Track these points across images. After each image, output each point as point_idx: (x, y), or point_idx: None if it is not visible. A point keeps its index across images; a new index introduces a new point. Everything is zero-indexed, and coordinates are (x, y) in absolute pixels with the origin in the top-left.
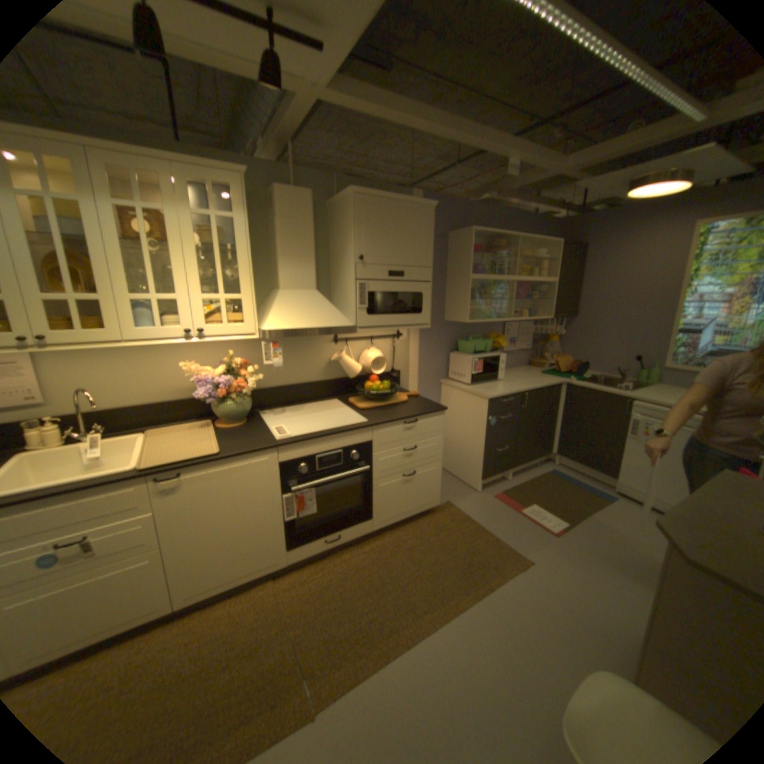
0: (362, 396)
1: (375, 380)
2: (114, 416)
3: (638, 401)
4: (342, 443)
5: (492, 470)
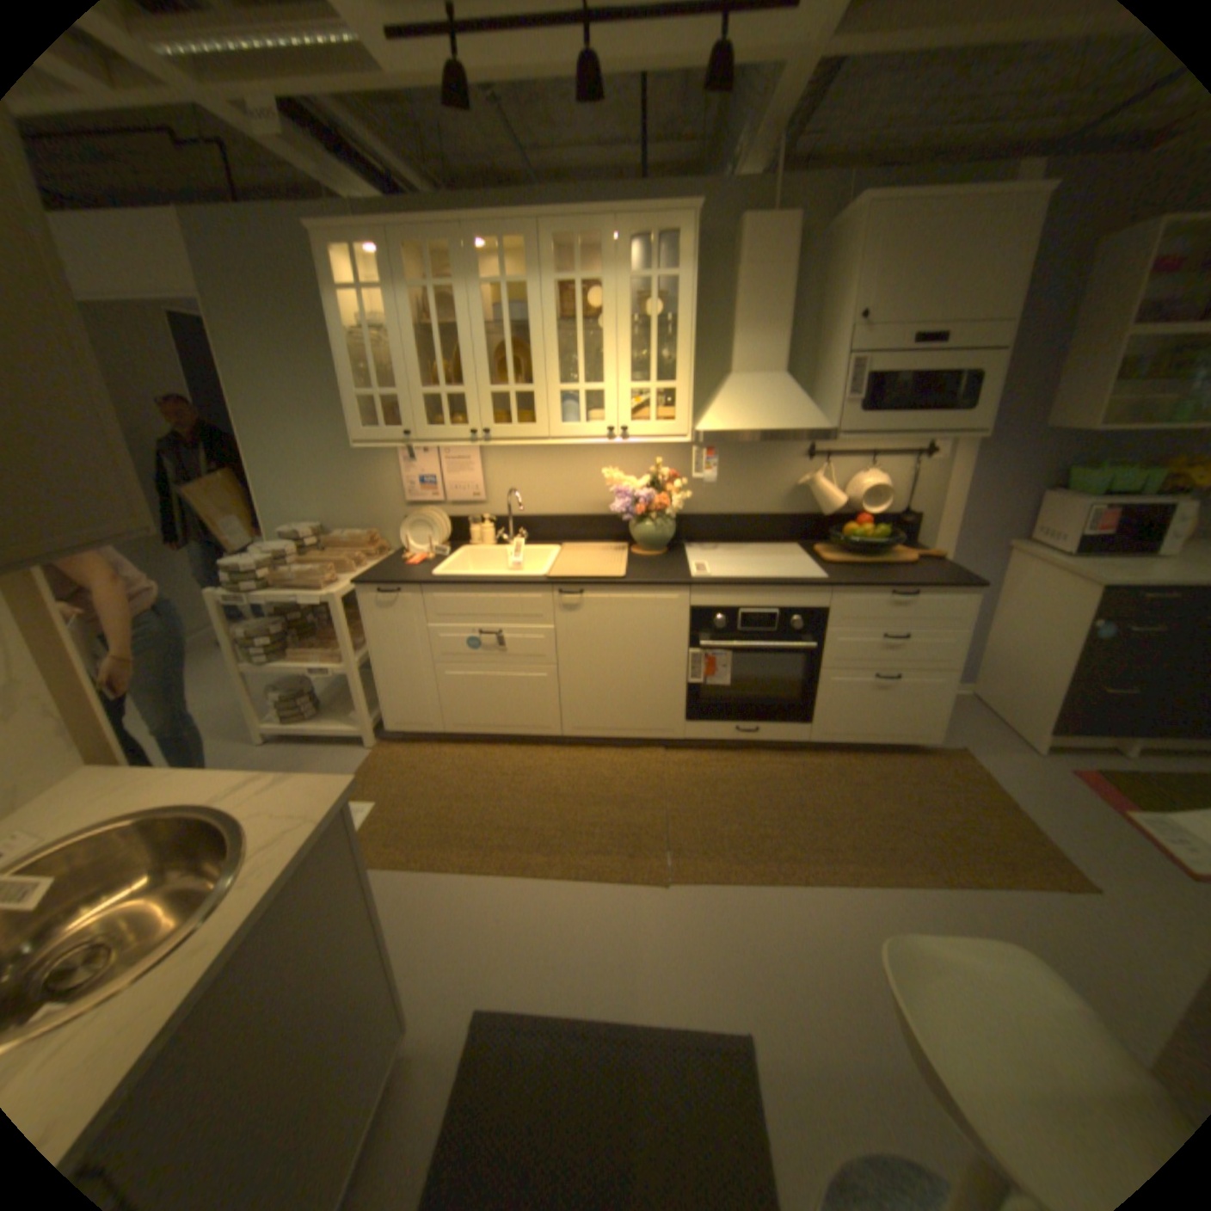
0: (838, 544)
1: (866, 523)
2: (538, 525)
3: None
4: (781, 602)
5: (1083, 724)
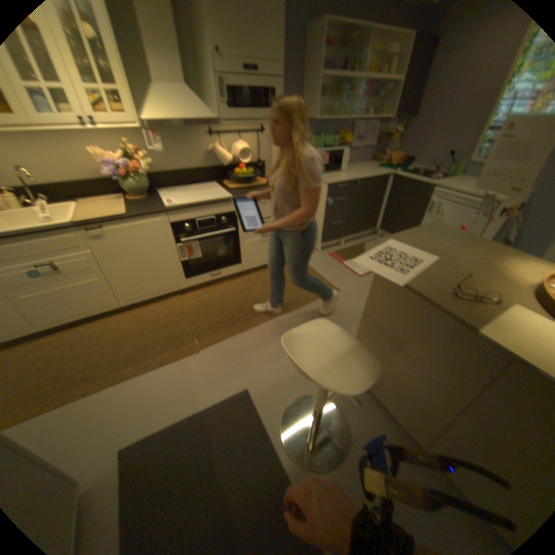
0: (234, 180)
1: (243, 169)
2: (55, 191)
3: (439, 187)
4: (215, 212)
5: (328, 237)
